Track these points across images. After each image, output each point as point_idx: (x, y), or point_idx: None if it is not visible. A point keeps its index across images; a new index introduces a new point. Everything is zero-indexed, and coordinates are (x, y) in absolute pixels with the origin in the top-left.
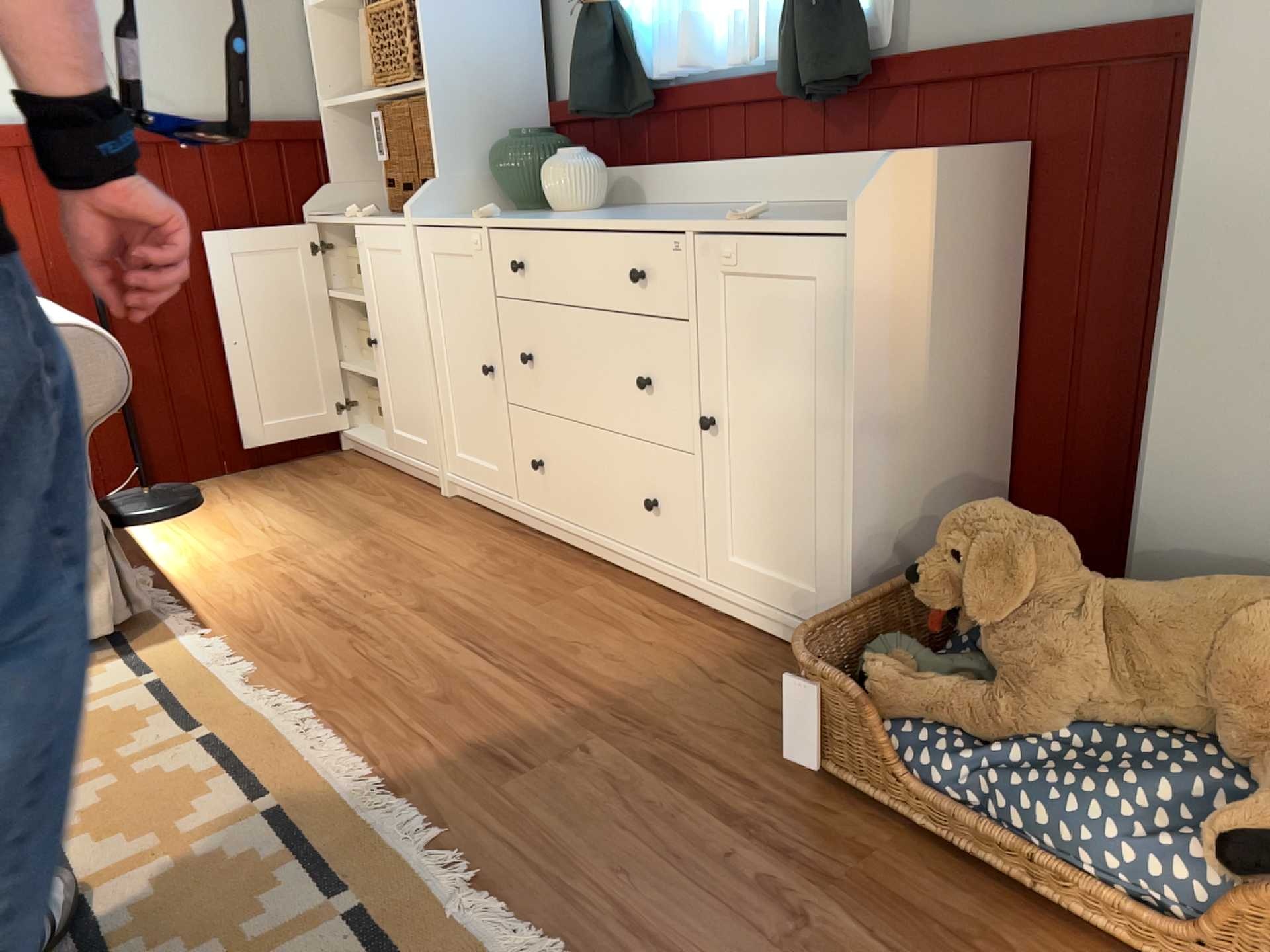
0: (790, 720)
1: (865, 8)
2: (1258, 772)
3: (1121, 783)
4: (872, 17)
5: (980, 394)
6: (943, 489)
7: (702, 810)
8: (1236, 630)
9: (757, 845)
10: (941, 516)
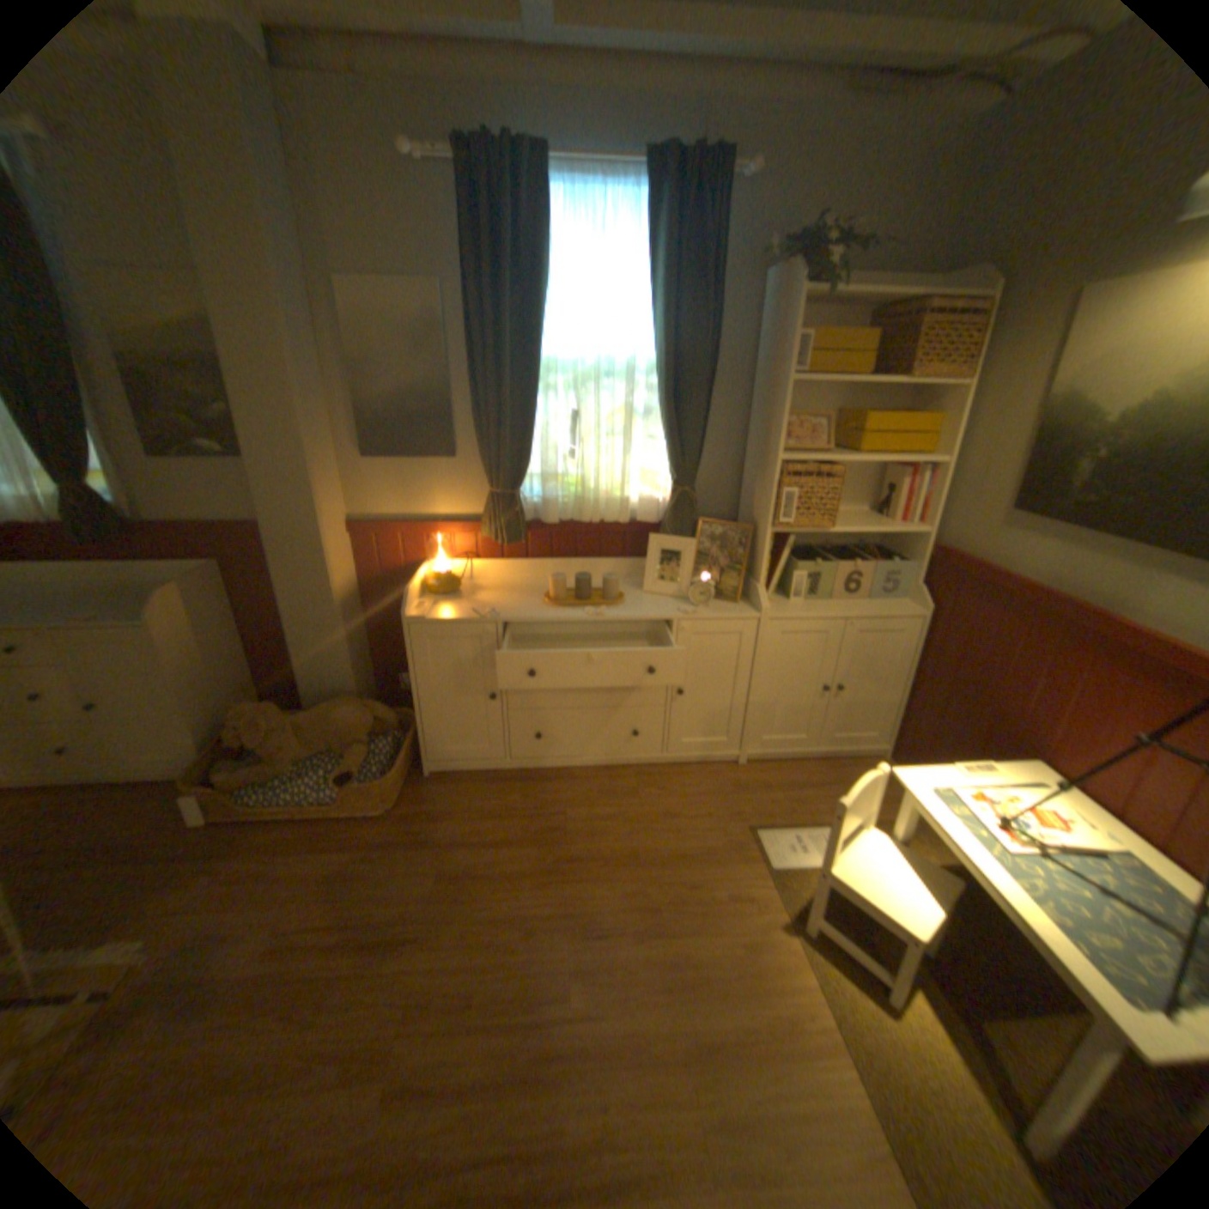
0: (184, 814)
1: (111, 501)
2: (344, 757)
3: (308, 778)
4: (117, 505)
5: (228, 655)
6: (224, 696)
7: (156, 867)
8: (329, 721)
9: (187, 864)
10: (227, 706)
